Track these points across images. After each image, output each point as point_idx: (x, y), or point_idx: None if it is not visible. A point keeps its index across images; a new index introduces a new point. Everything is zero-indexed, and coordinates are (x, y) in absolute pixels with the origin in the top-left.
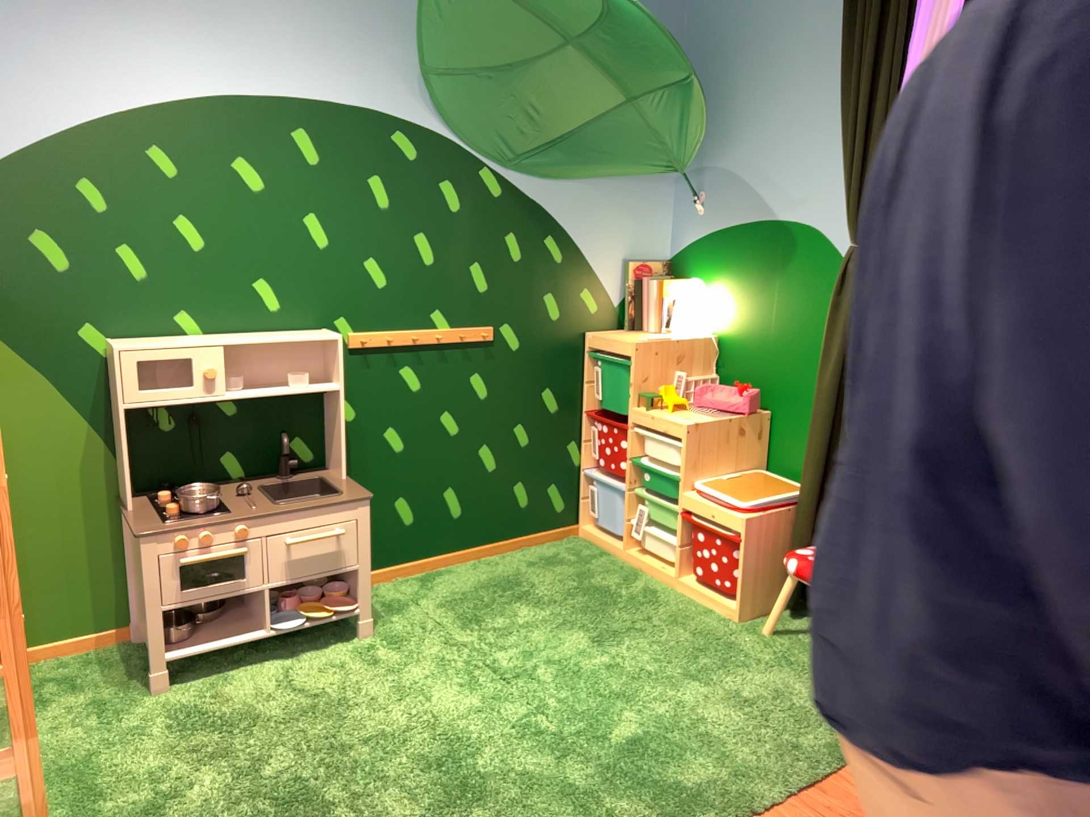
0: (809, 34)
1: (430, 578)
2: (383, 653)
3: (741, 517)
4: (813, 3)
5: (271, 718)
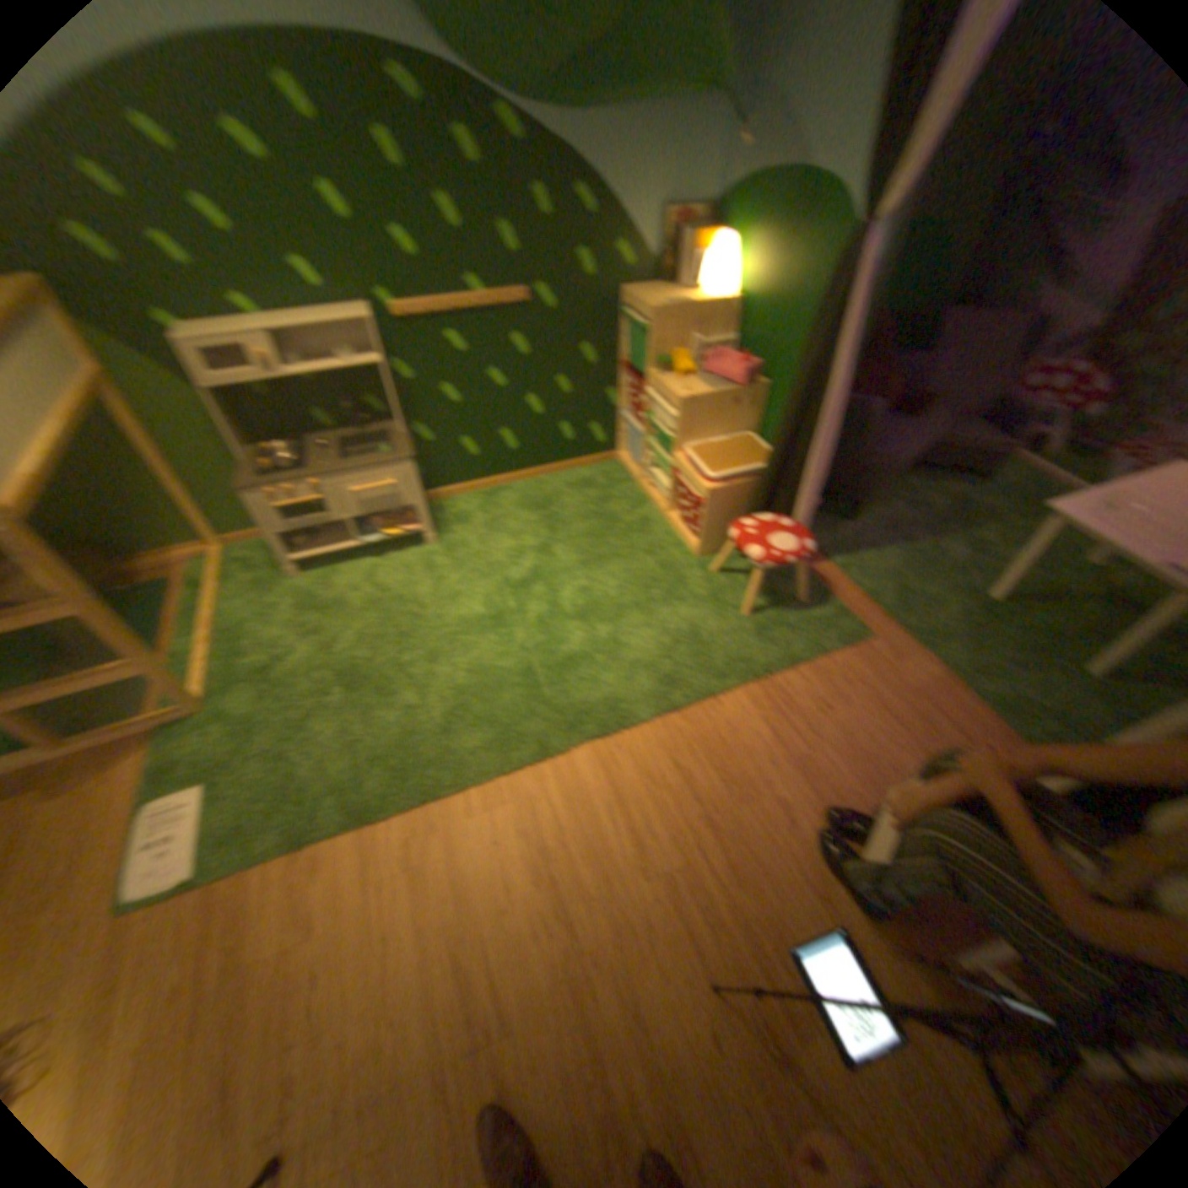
0: None
1: (496, 495)
2: (441, 560)
3: (706, 489)
4: None
5: (356, 607)
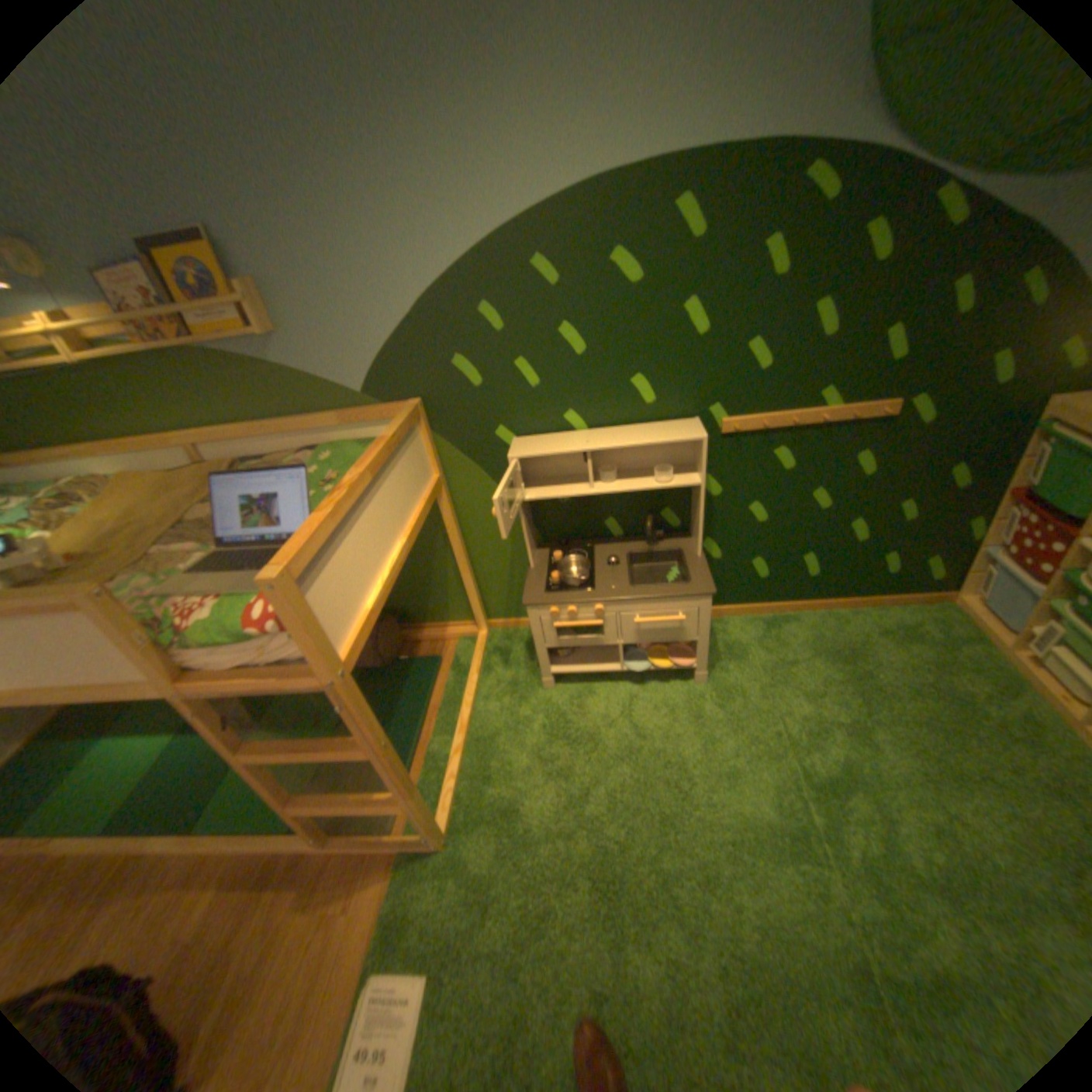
0: None
1: (776, 624)
2: (709, 707)
3: None
4: None
5: (607, 749)
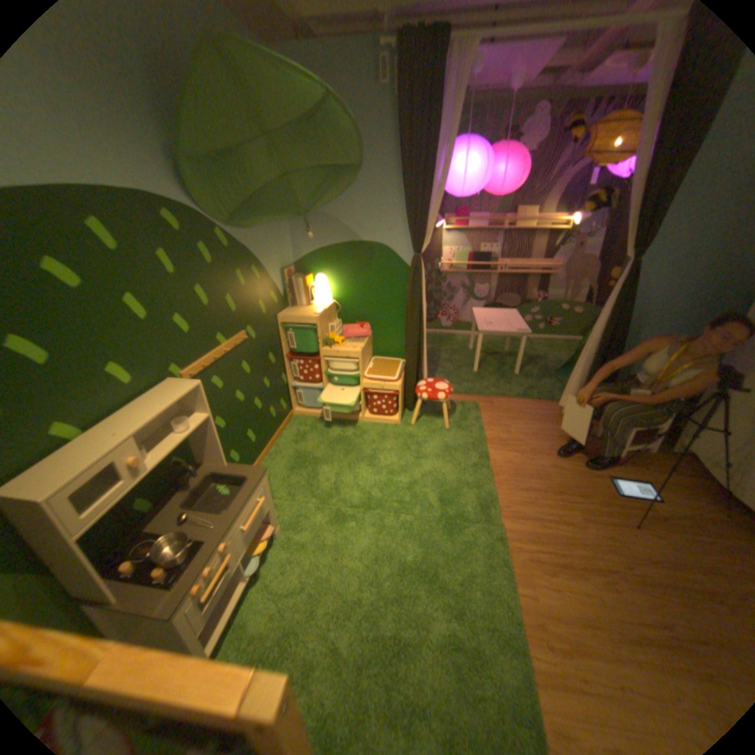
0: (368, 140)
1: None
2: (297, 537)
3: (397, 385)
4: (368, 122)
5: (298, 622)
